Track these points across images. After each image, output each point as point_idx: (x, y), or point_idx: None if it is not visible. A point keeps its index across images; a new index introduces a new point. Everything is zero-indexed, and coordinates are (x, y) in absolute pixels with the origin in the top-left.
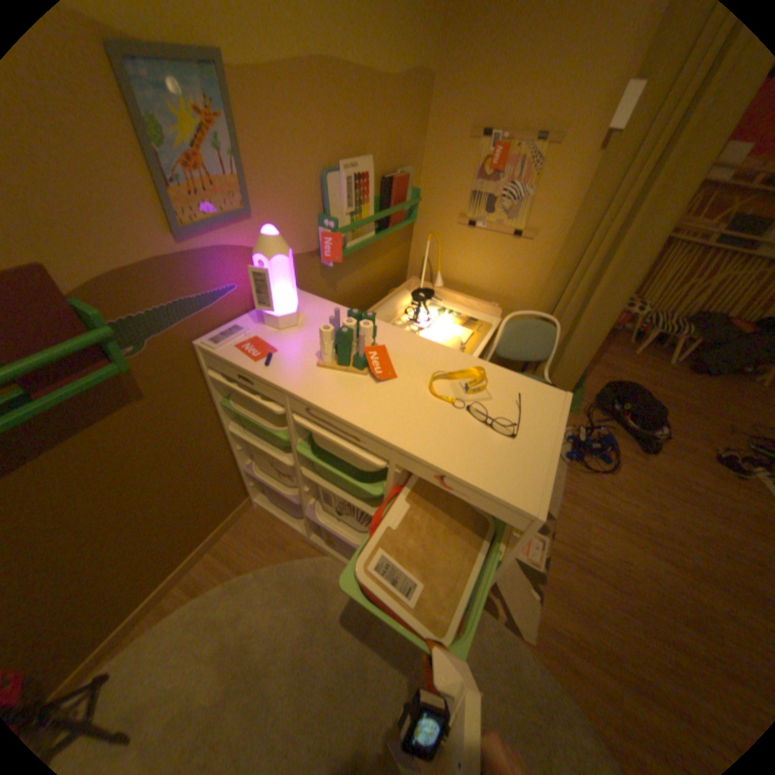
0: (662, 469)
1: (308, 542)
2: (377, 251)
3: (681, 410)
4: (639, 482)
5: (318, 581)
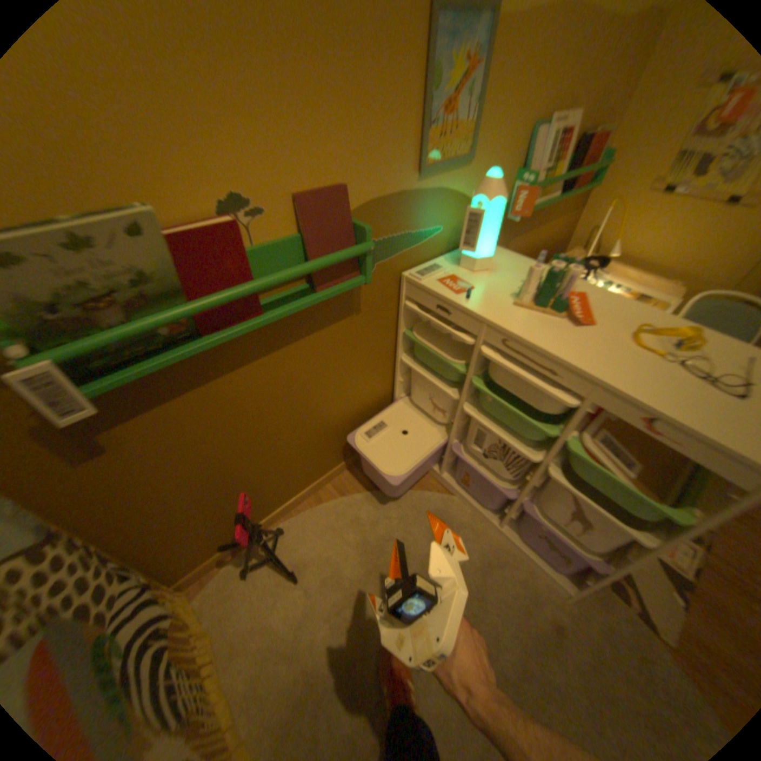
0: None
1: (437, 479)
2: (552, 214)
3: None
4: None
5: (445, 514)
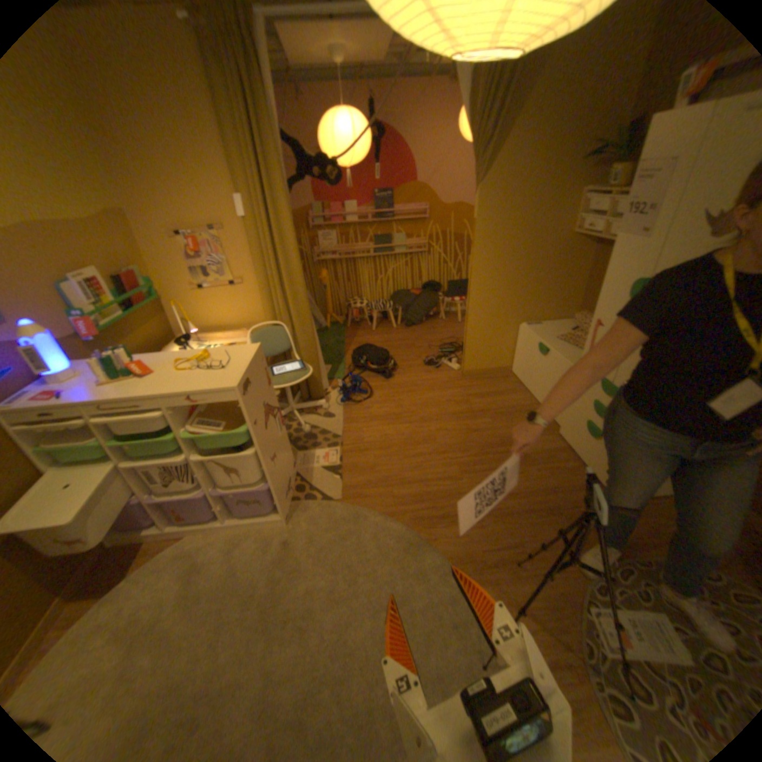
0: (396, 383)
1: (165, 540)
2: (132, 325)
3: (402, 349)
4: (384, 395)
5: (182, 554)
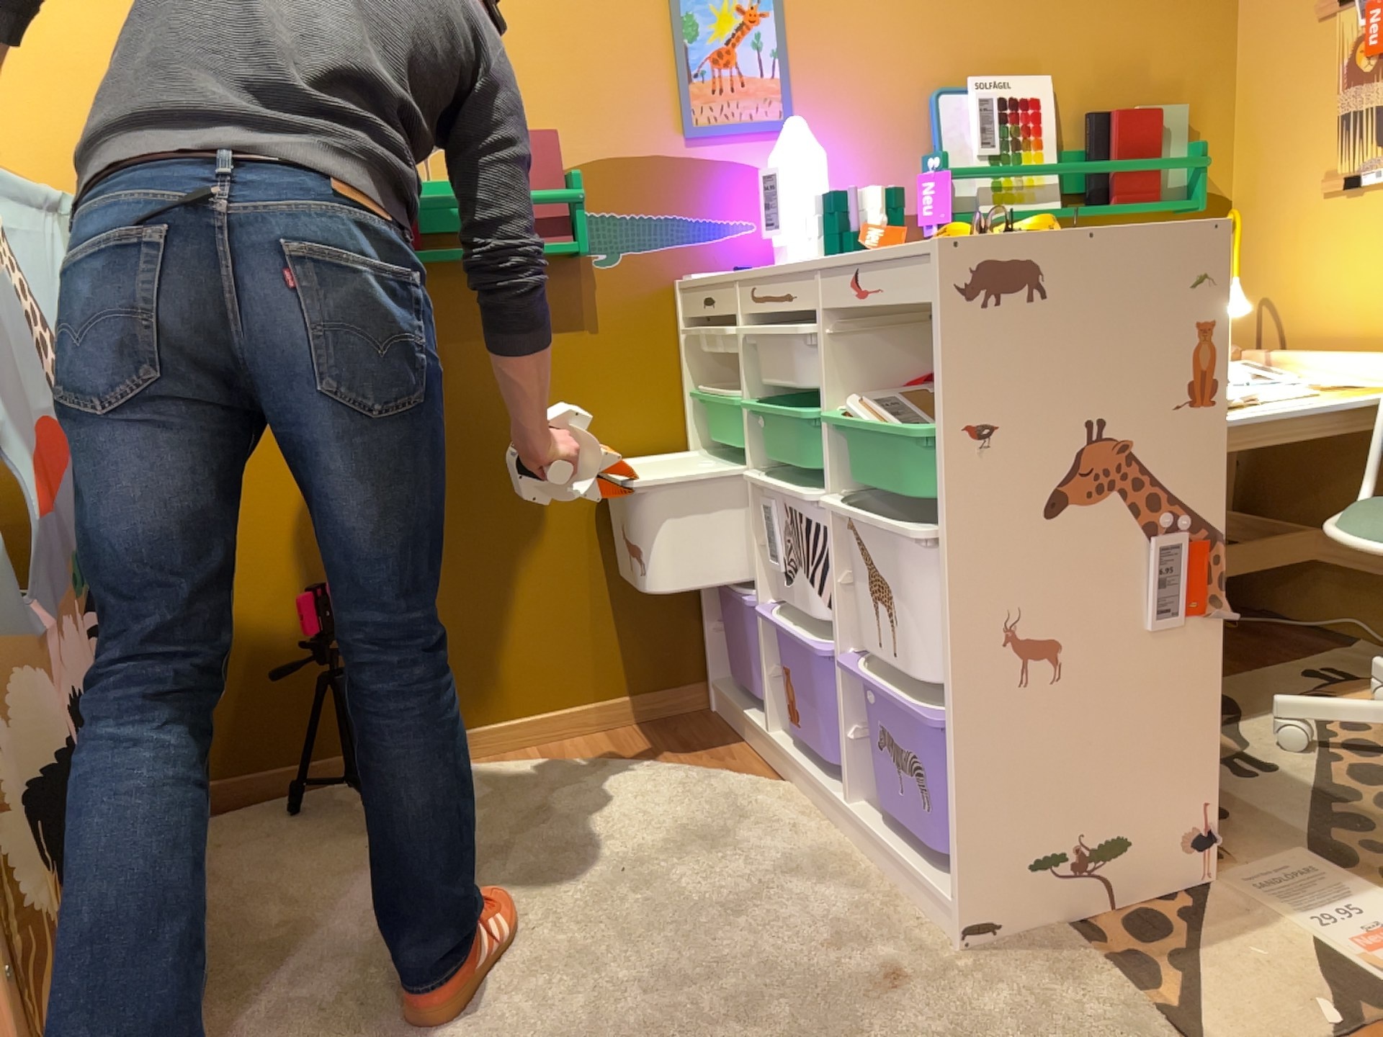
0: None
1: (769, 763)
2: None
3: None
4: None
5: (746, 803)
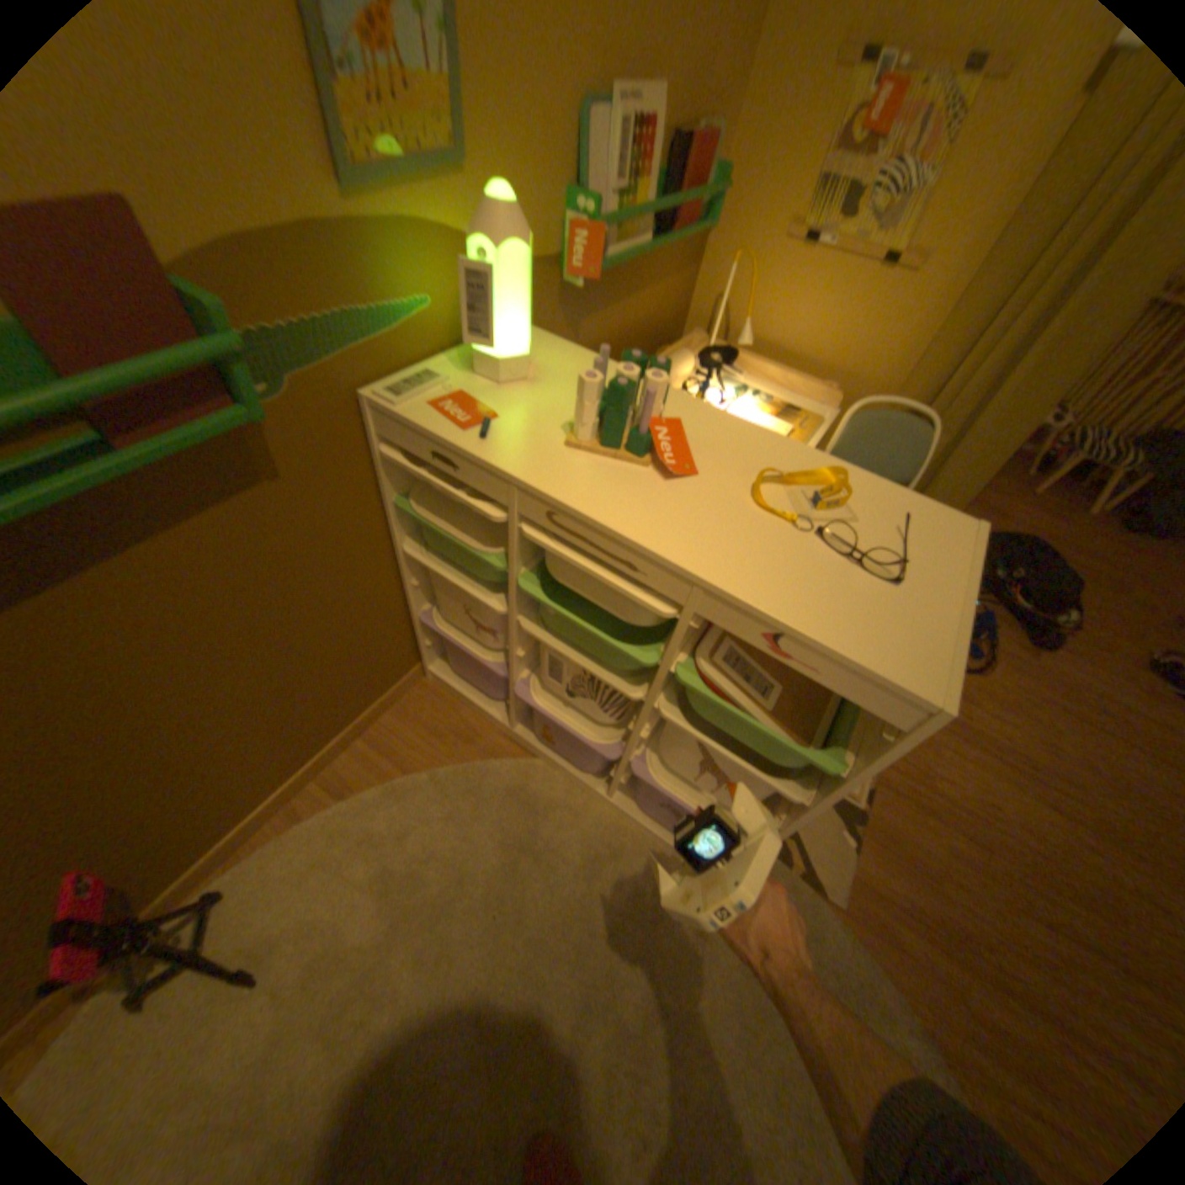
0: (1060, 674)
1: (509, 736)
2: (648, 273)
3: (1099, 586)
4: (1021, 690)
5: (525, 792)
